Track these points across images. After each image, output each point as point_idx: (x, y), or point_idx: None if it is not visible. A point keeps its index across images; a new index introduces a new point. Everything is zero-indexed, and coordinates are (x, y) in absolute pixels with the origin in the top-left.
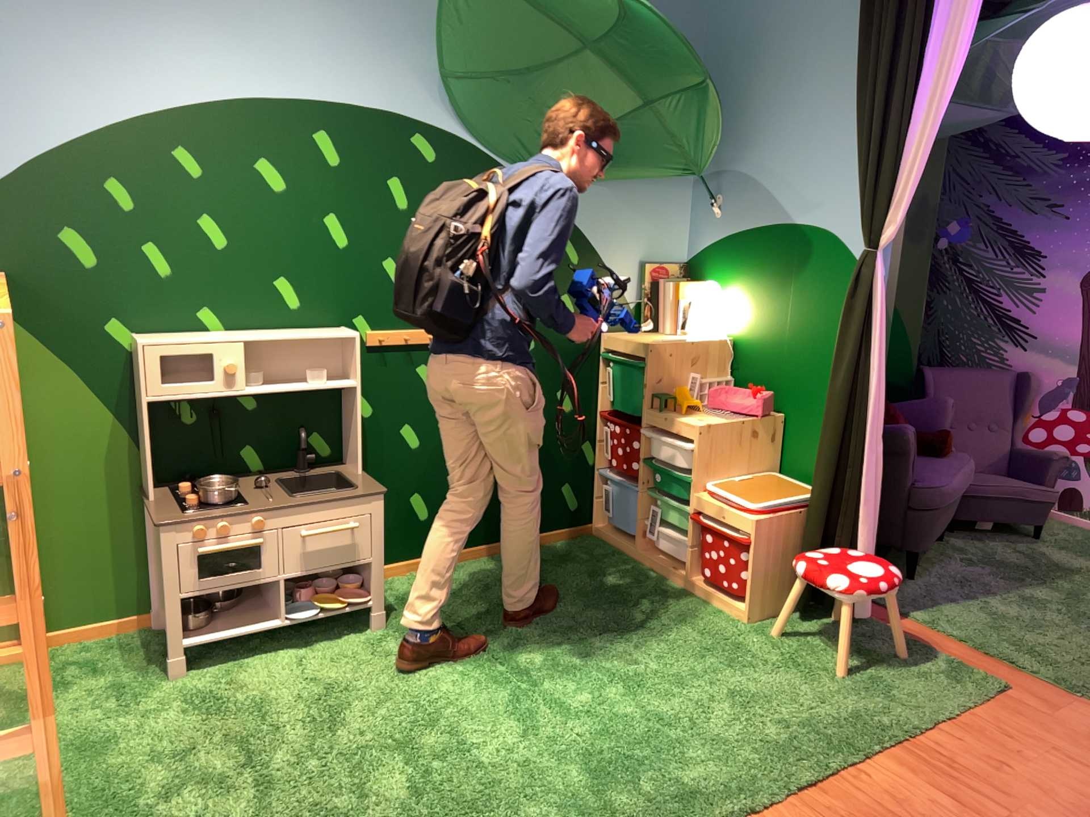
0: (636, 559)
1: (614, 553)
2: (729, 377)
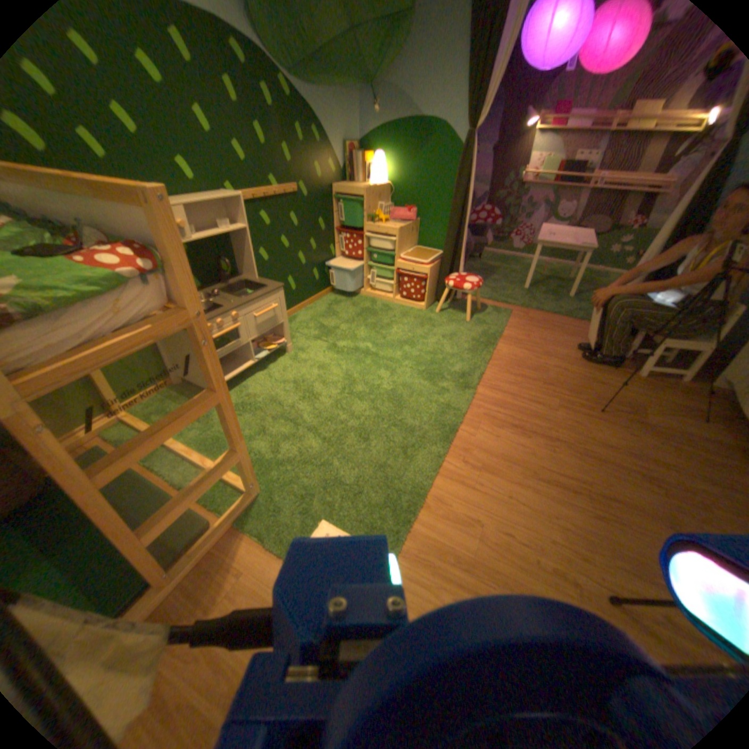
0: (363, 295)
1: (352, 294)
2: (389, 202)
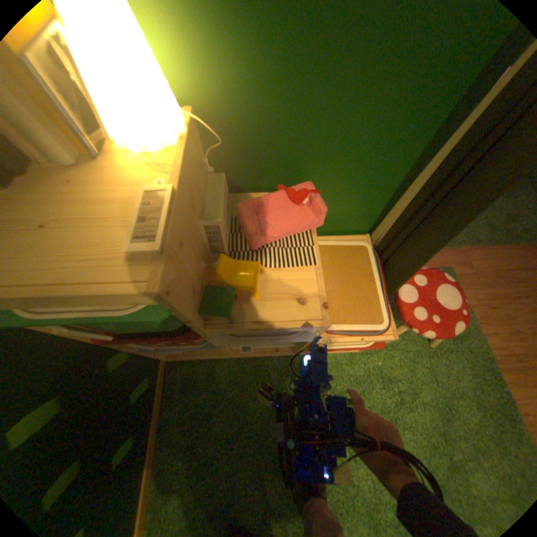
0: (237, 358)
1: (215, 367)
2: (217, 165)
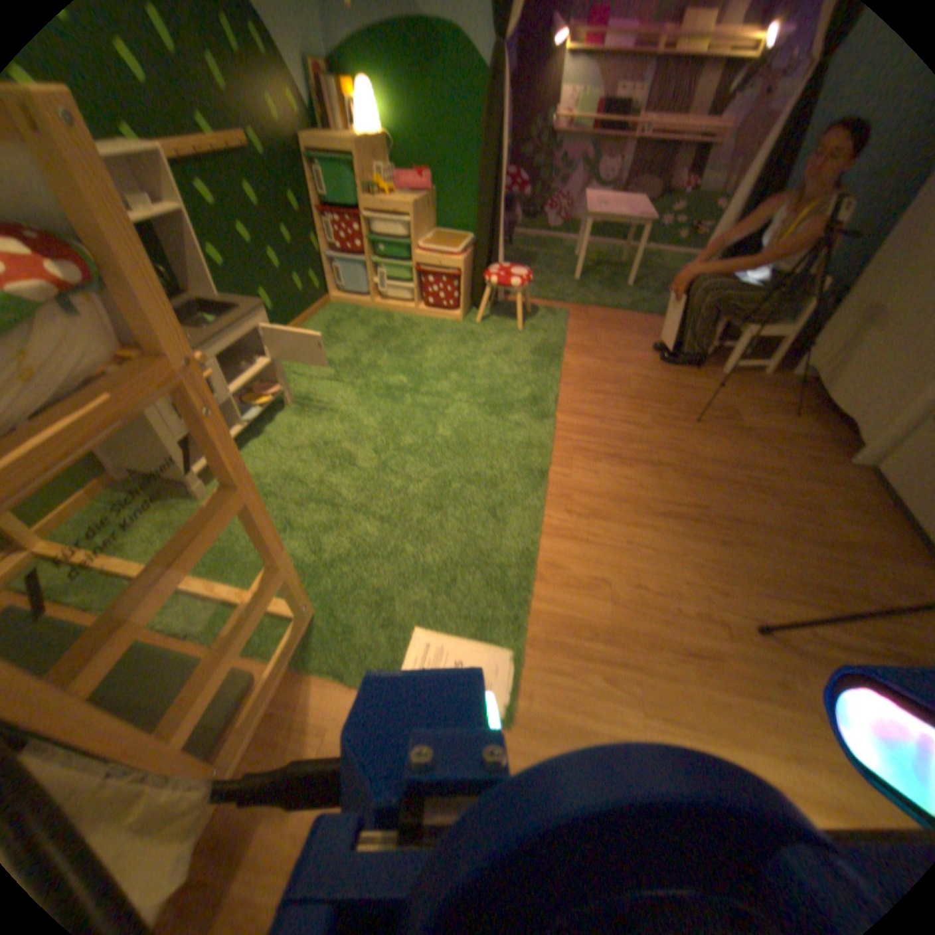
0: (371, 307)
1: (354, 307)
2: (386, 161)
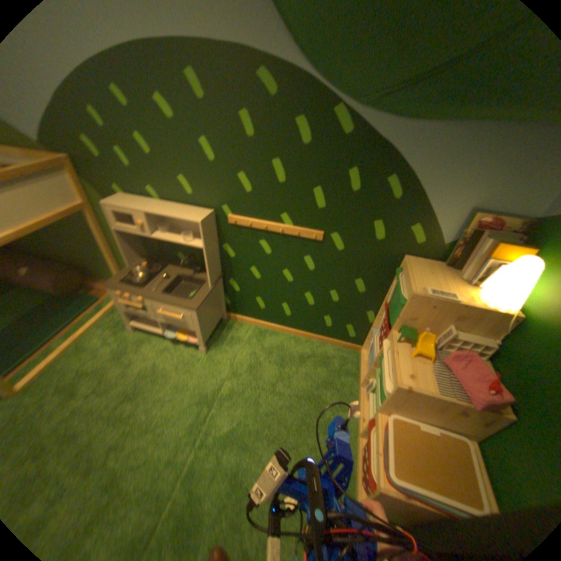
0: (358, 393)
1: (353, 378)
2: (503, 346)
